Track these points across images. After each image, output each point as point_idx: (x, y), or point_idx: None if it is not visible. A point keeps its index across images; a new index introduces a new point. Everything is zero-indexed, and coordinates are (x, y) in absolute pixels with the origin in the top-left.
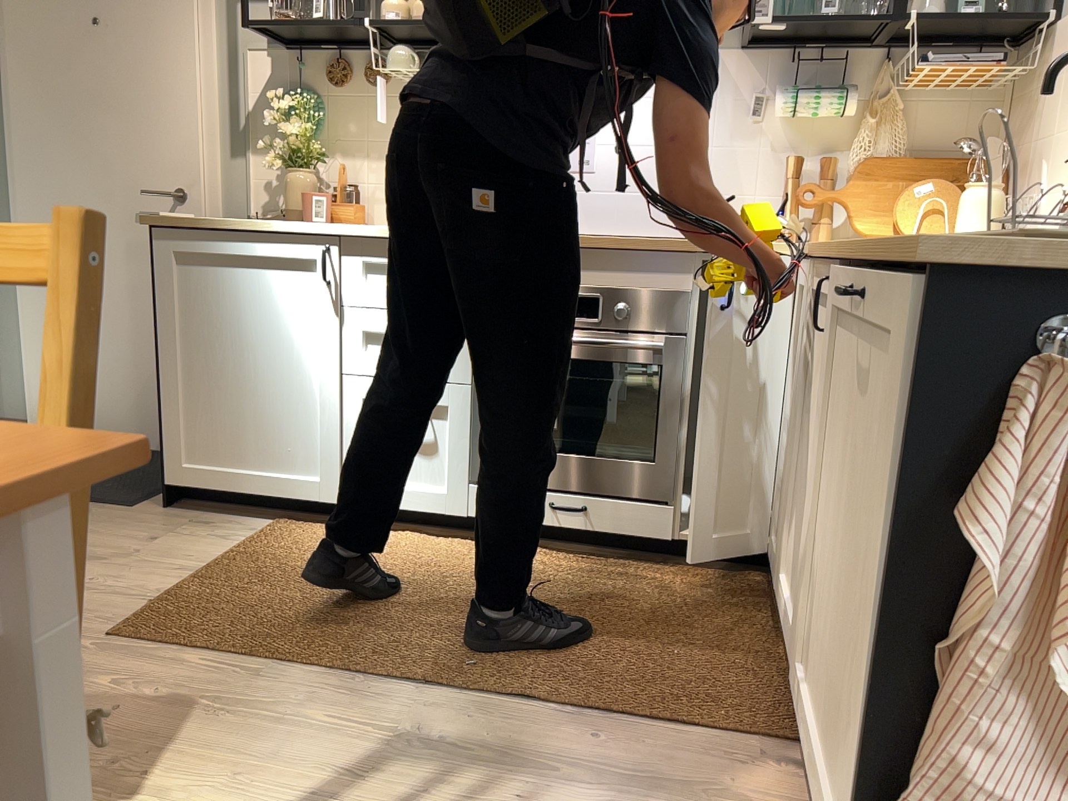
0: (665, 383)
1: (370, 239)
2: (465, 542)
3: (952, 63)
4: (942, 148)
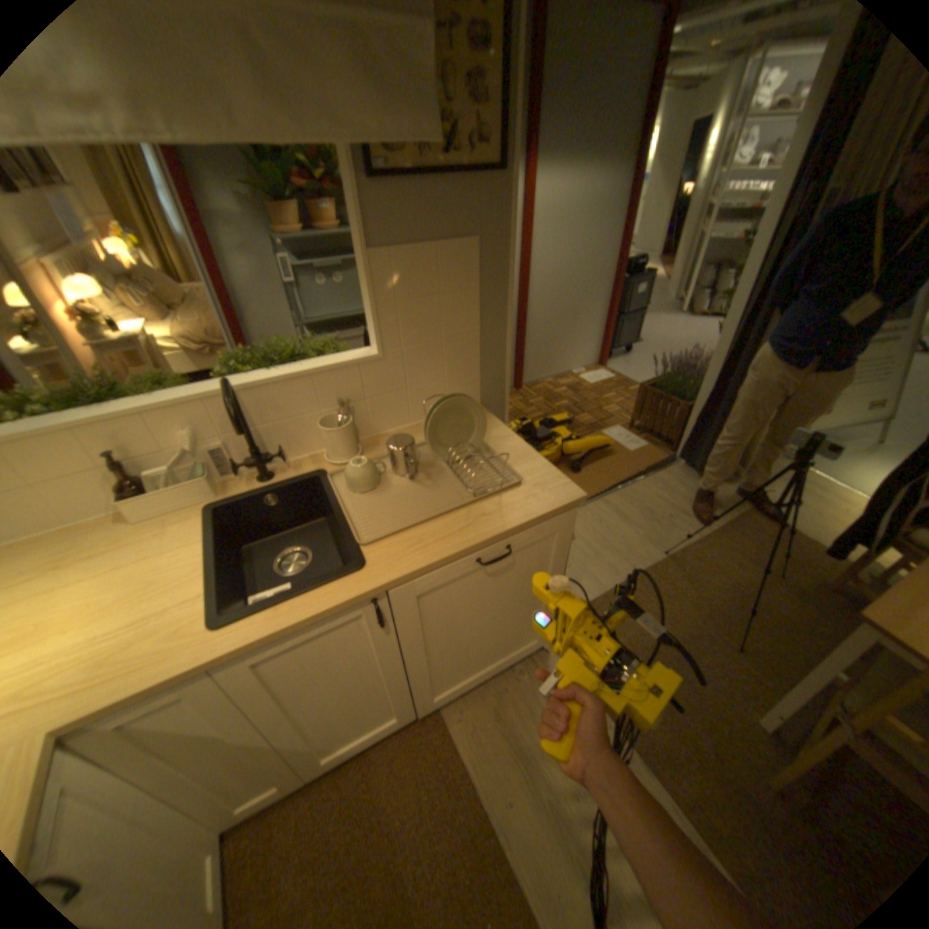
0: None
1: None
2: None
3: None
4: None
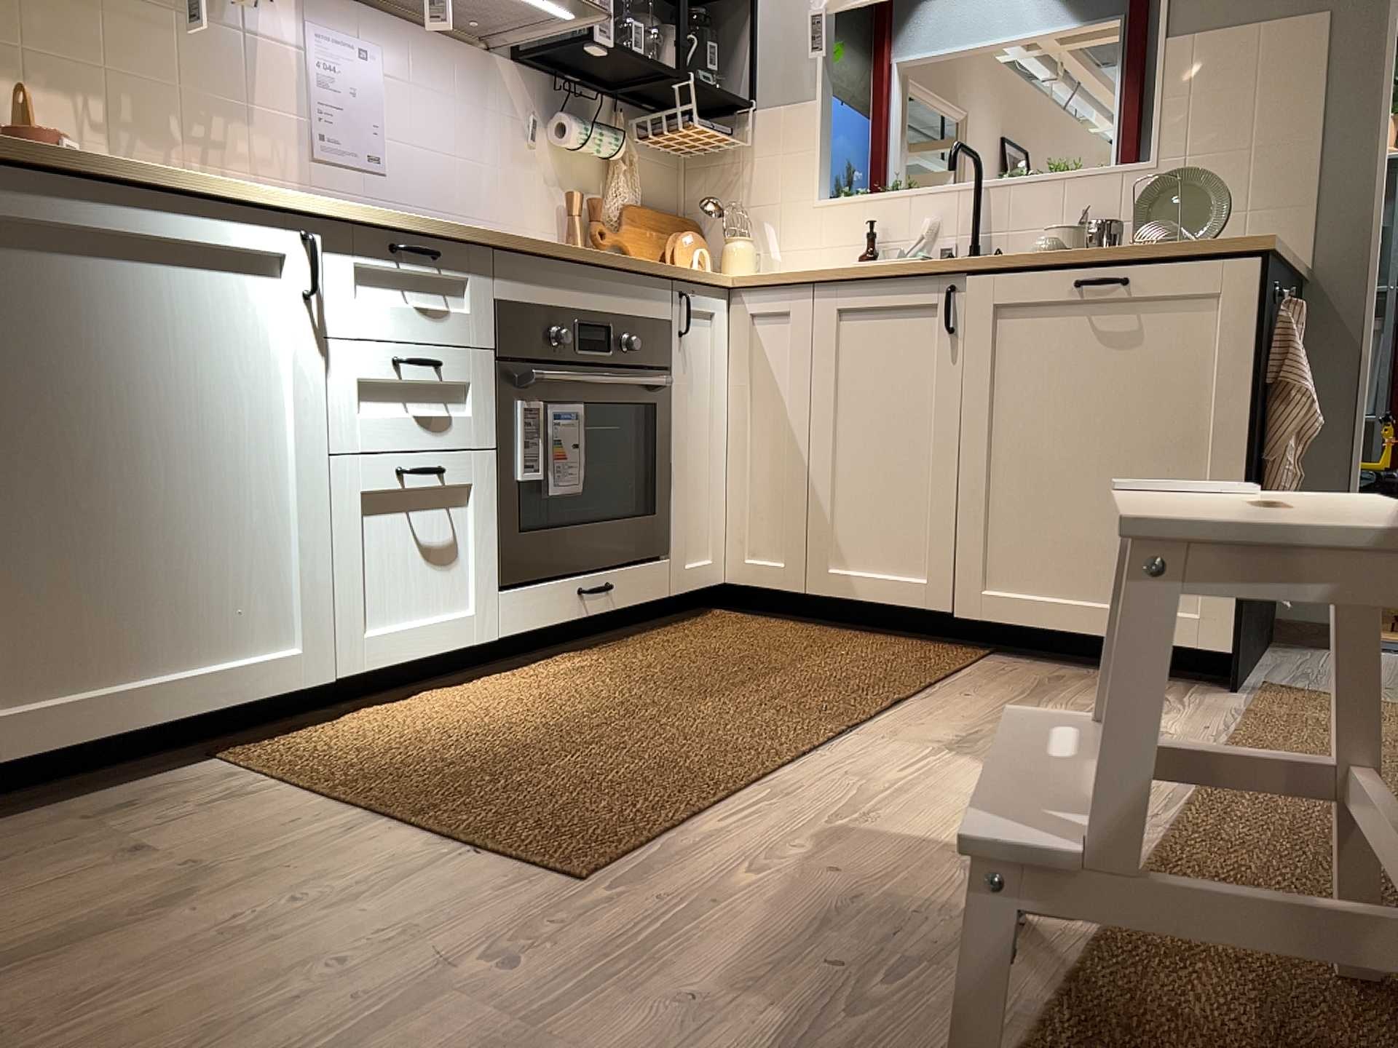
0: (657, 419)
1: (370, 229)
2: (481, 678)
3: (707, 127)
4: (652, 203)
